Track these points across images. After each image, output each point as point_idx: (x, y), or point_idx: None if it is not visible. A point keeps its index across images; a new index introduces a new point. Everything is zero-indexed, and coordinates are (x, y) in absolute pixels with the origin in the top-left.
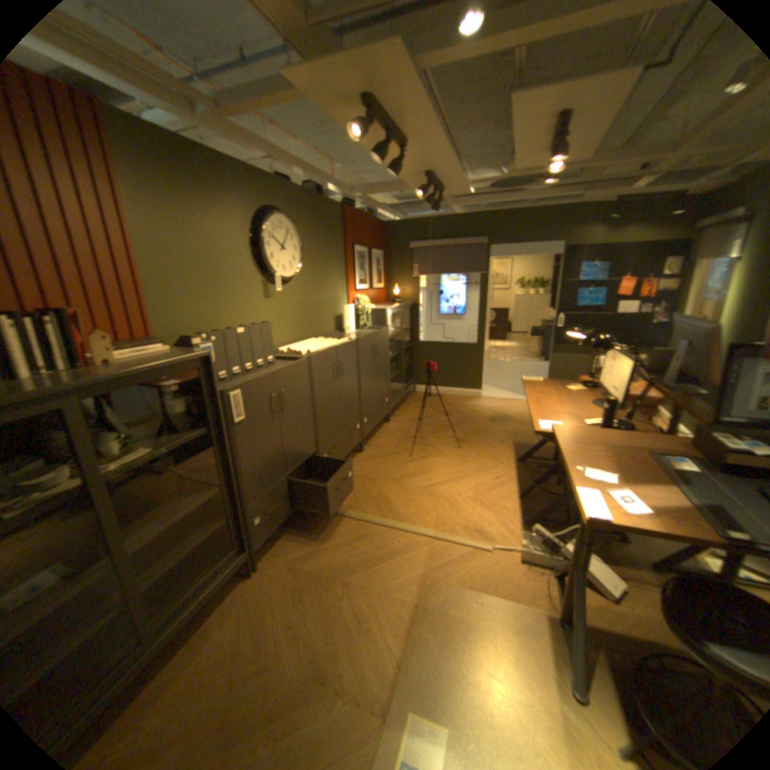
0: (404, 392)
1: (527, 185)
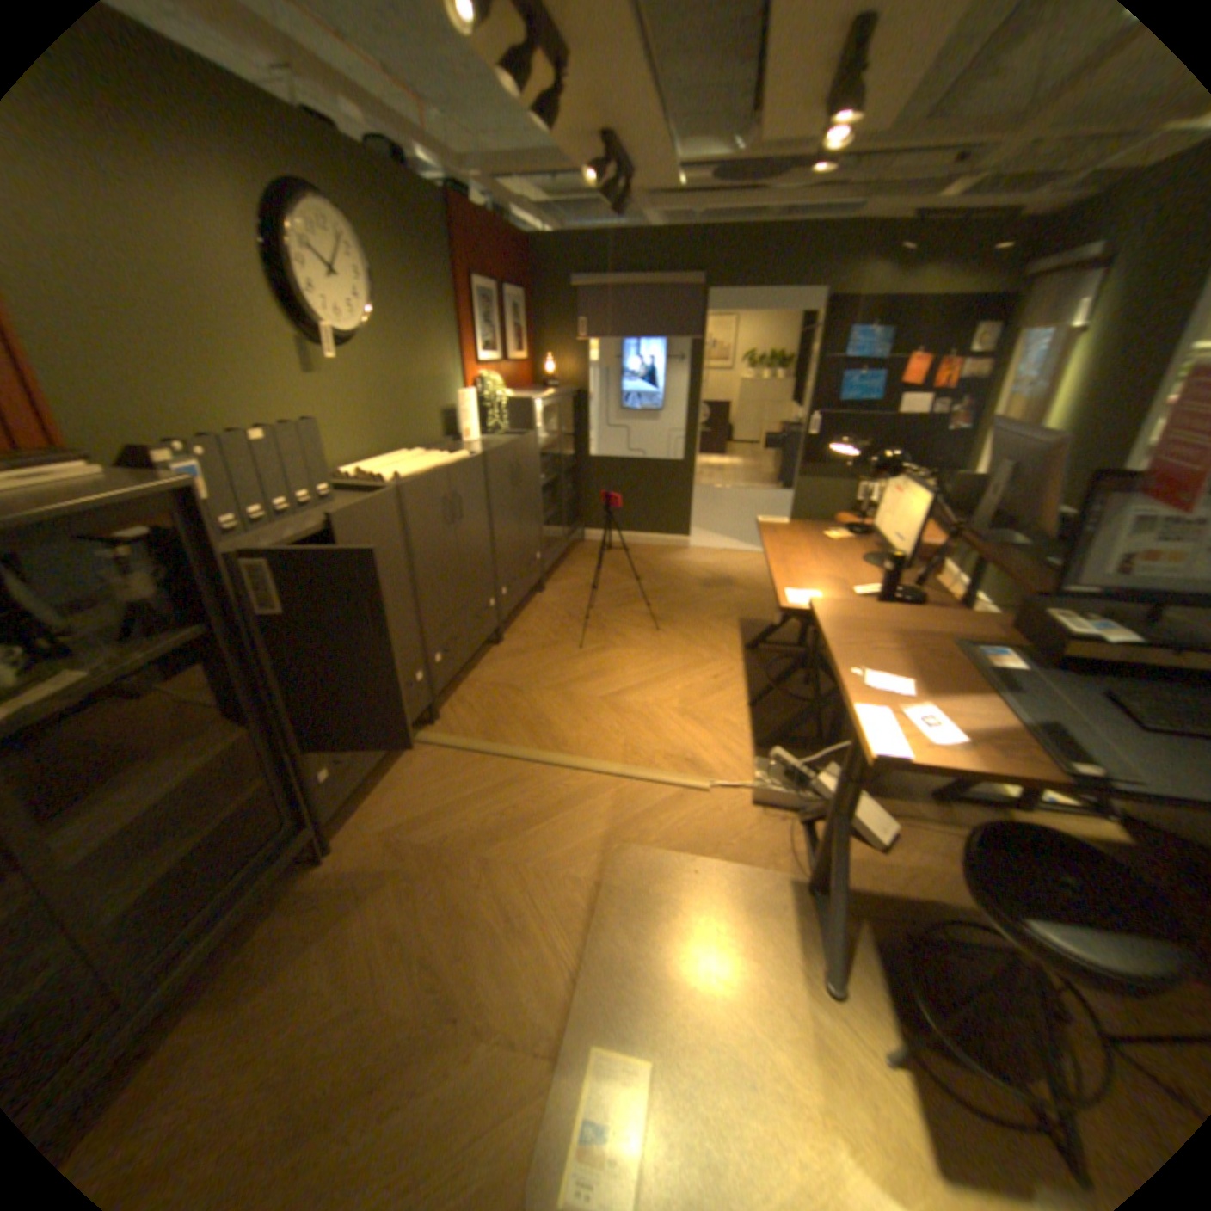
0: (567, 542)
1: (774, 179)
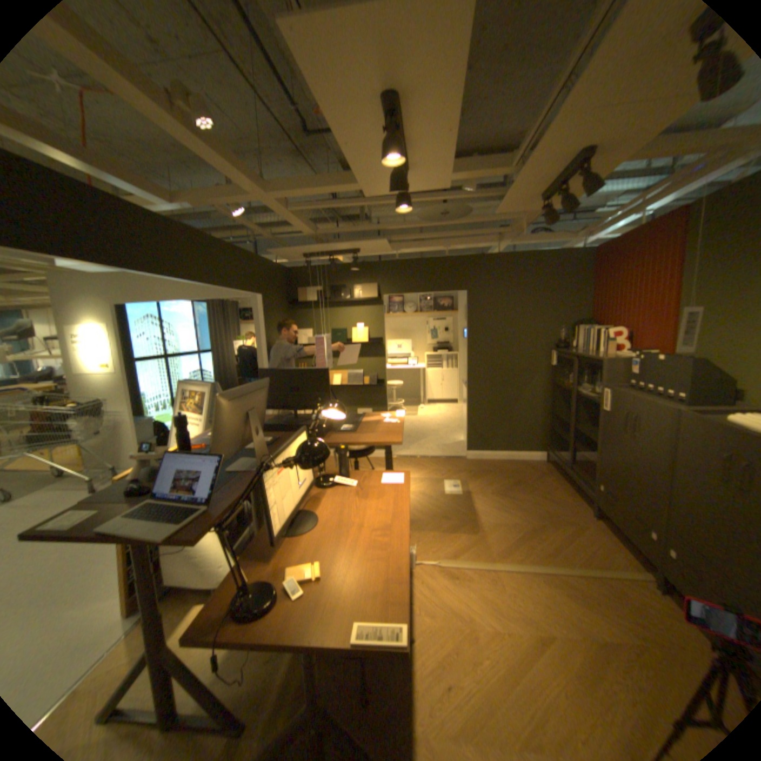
0: None
1: None
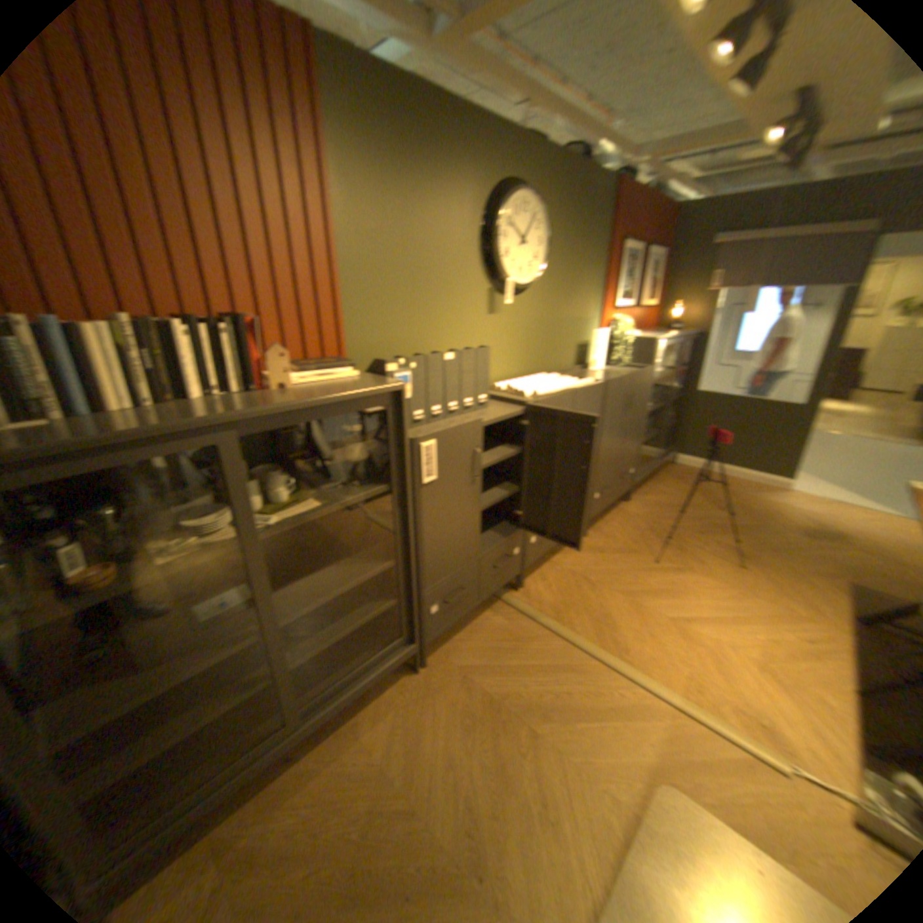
0: (659, 461)
1: None
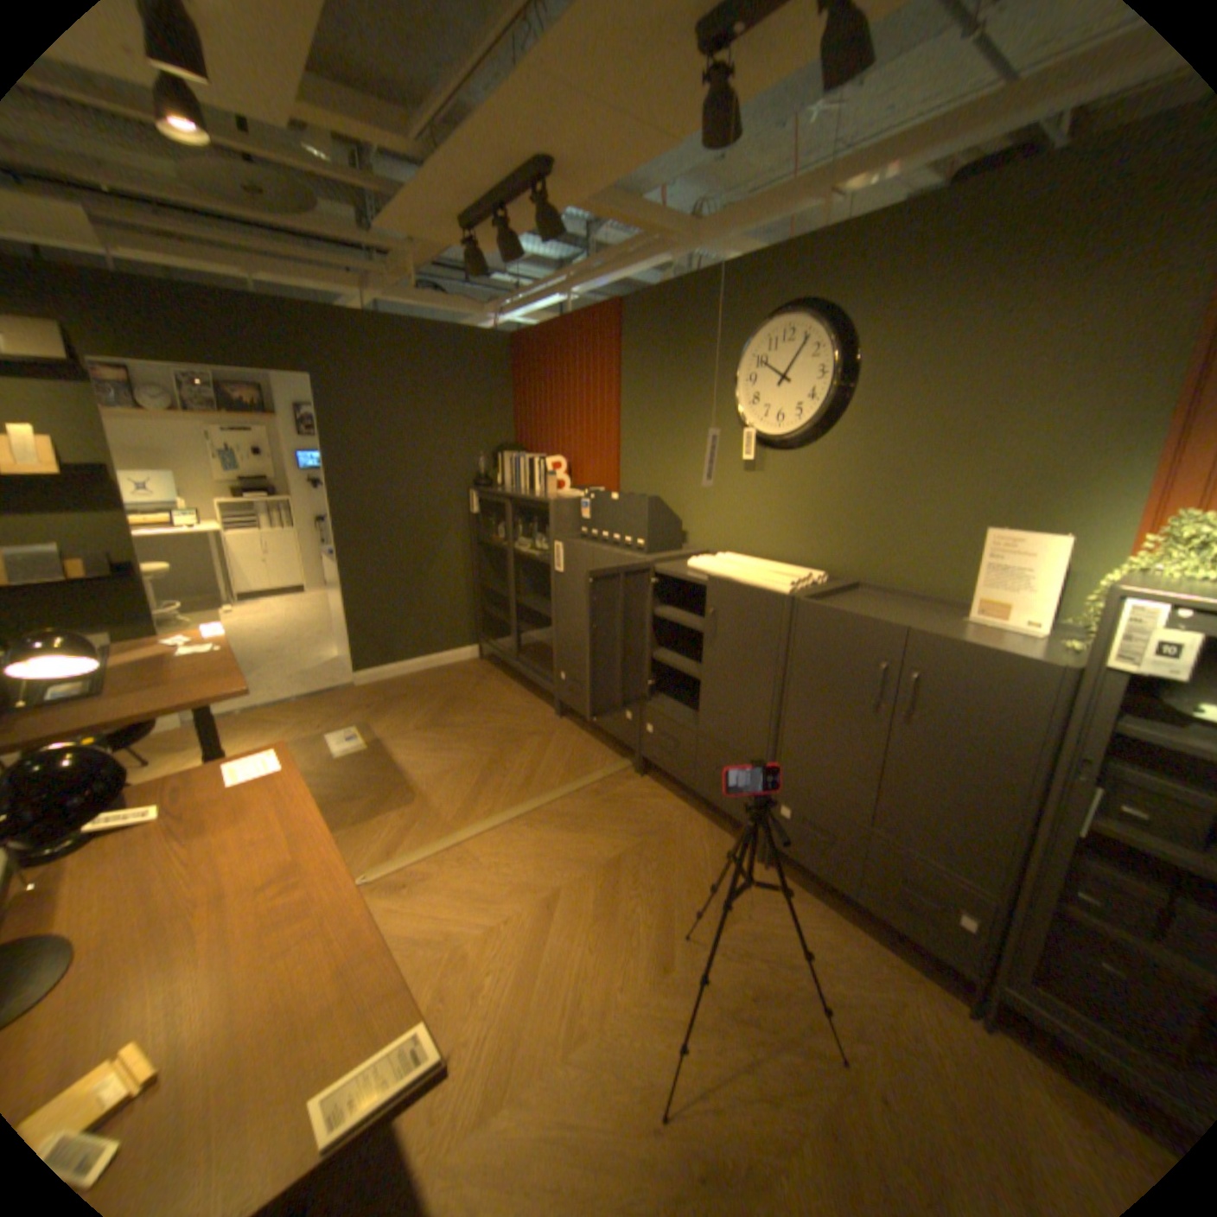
0: None
1: None
